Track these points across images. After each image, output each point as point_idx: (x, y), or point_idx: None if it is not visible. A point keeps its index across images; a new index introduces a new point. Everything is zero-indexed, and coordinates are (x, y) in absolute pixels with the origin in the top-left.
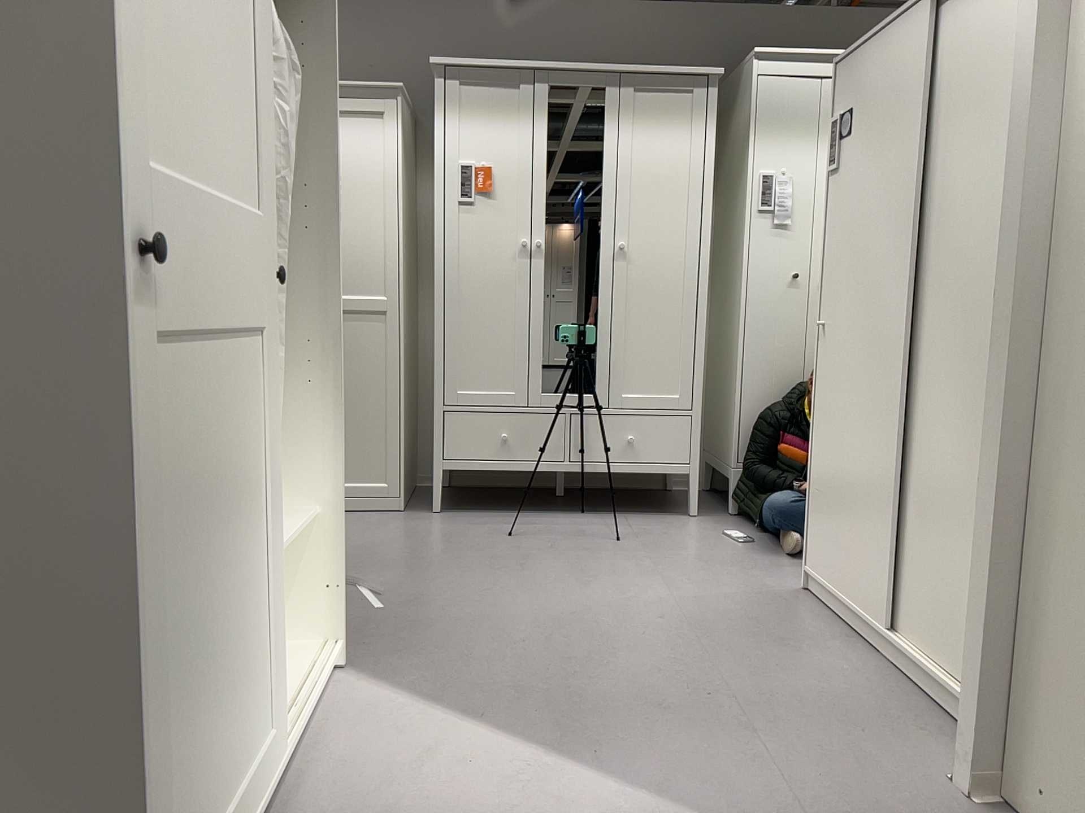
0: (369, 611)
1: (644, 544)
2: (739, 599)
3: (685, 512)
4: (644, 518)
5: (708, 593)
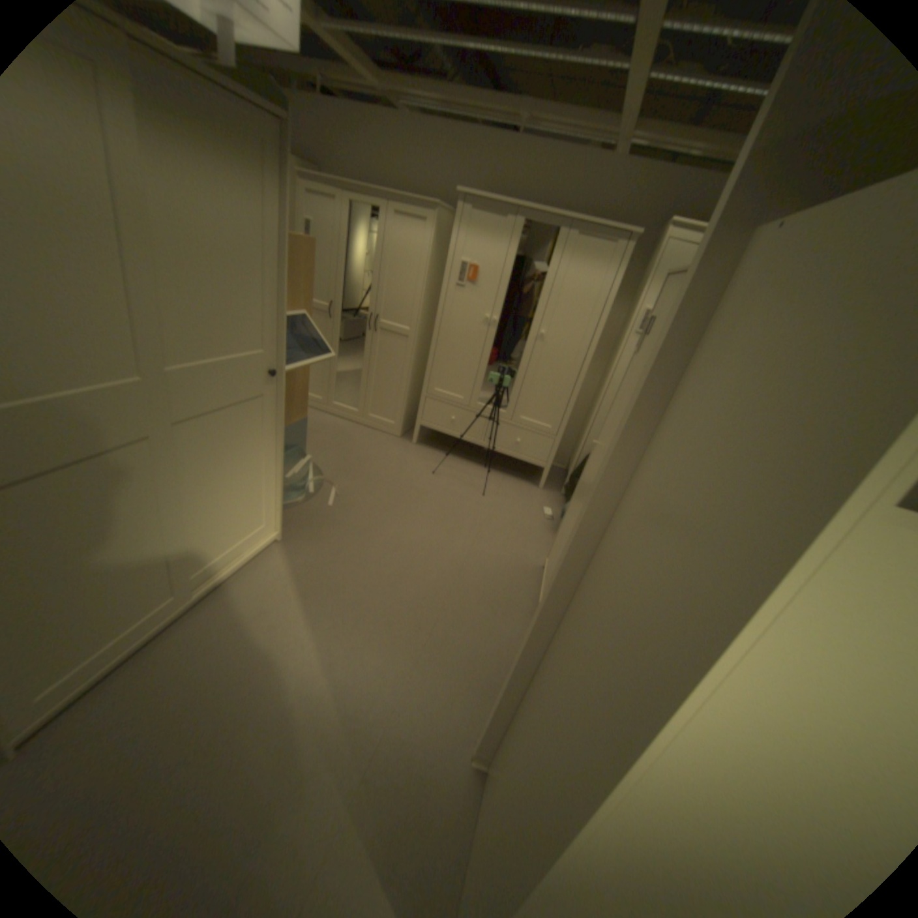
0: (327, 502)
1: (494, 500)
2: (503, 559)
3: (538, 483)
4: (512, 481)
5: (491, 550)
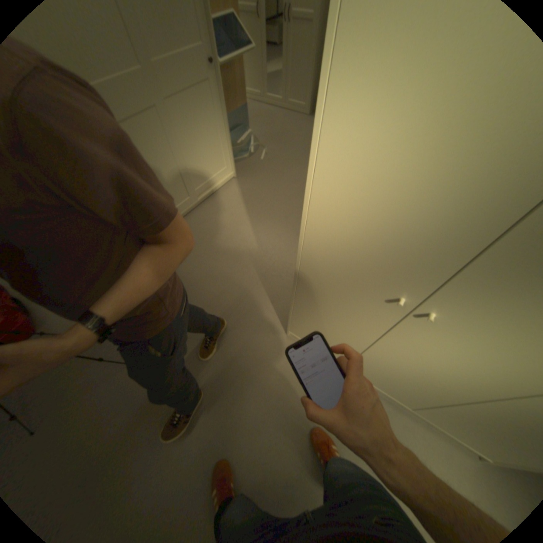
0: (260, 157)
1: None
2: None
3: None
4: None
5: None
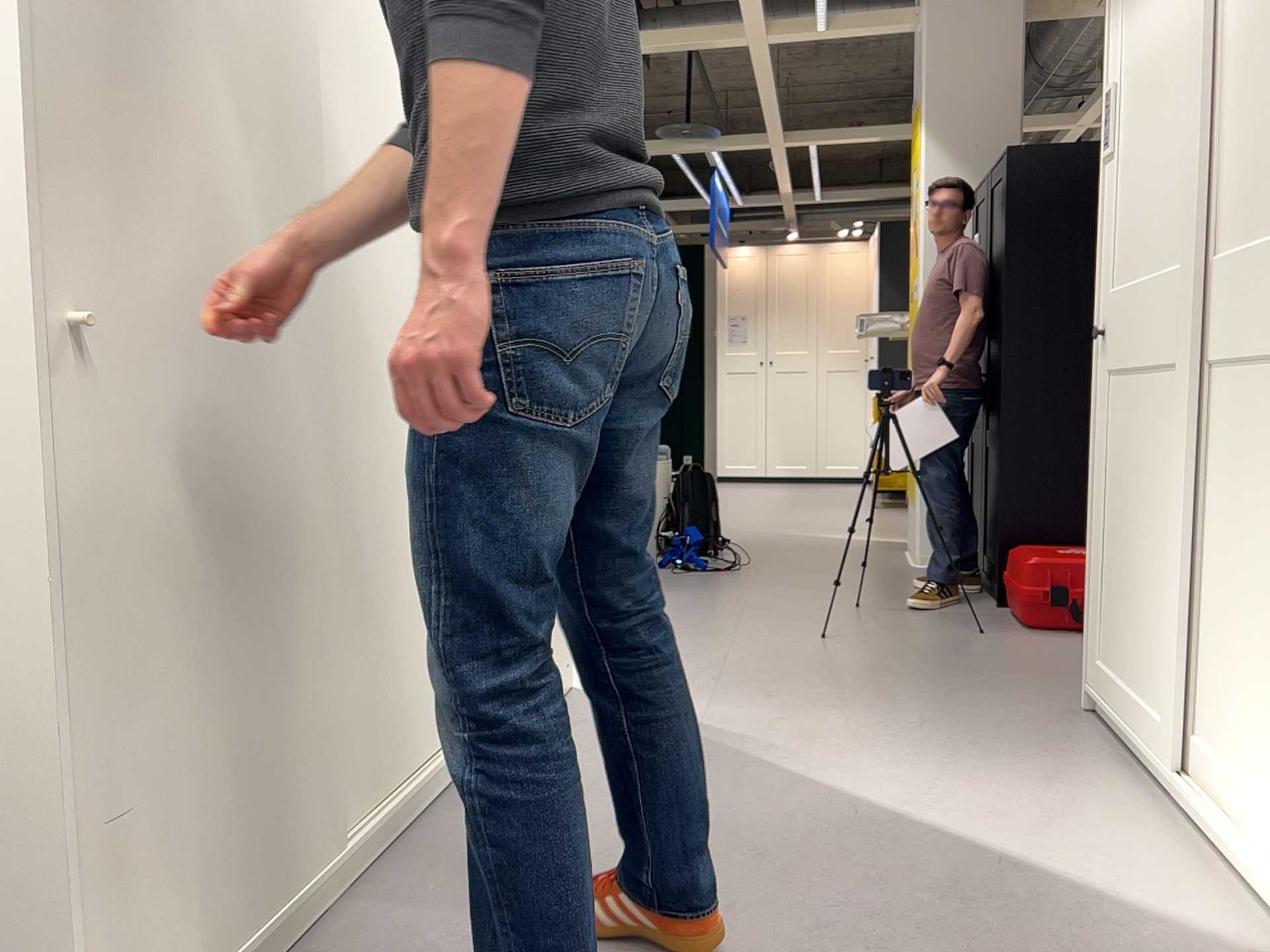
0: None
1: None
2: None
3: None
4: None
5: None
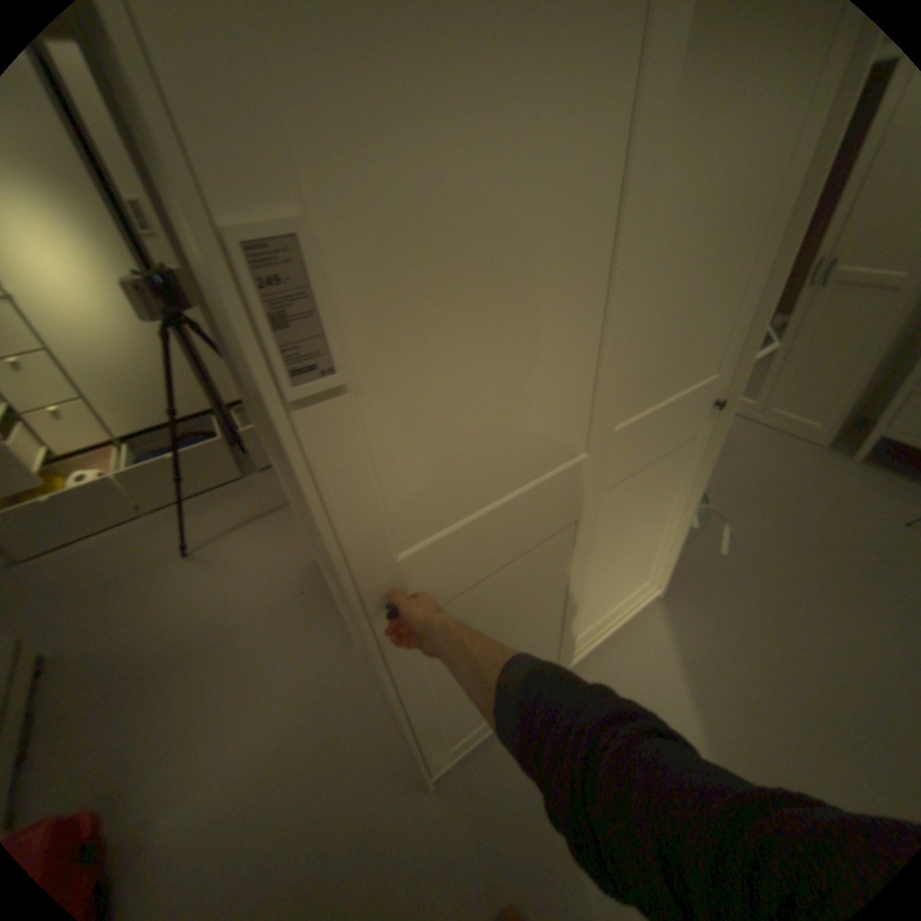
0: (721, 548)
1: None
2: None
3: None
4: None
5: None
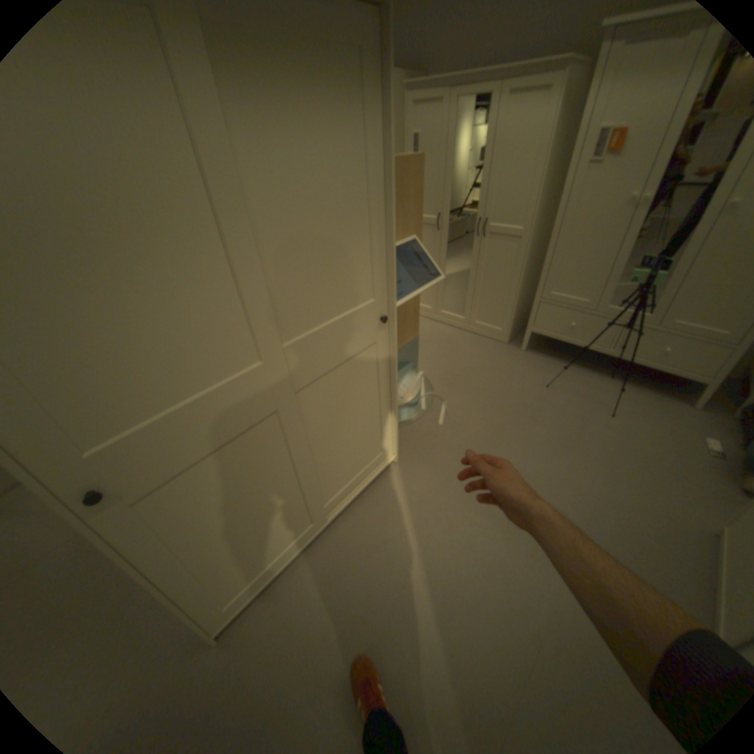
0: (437, 420)
1: (630, 424)
2: (651, 513)
3: (694, 400)
4: (653, 396)
5: (631, 497)
